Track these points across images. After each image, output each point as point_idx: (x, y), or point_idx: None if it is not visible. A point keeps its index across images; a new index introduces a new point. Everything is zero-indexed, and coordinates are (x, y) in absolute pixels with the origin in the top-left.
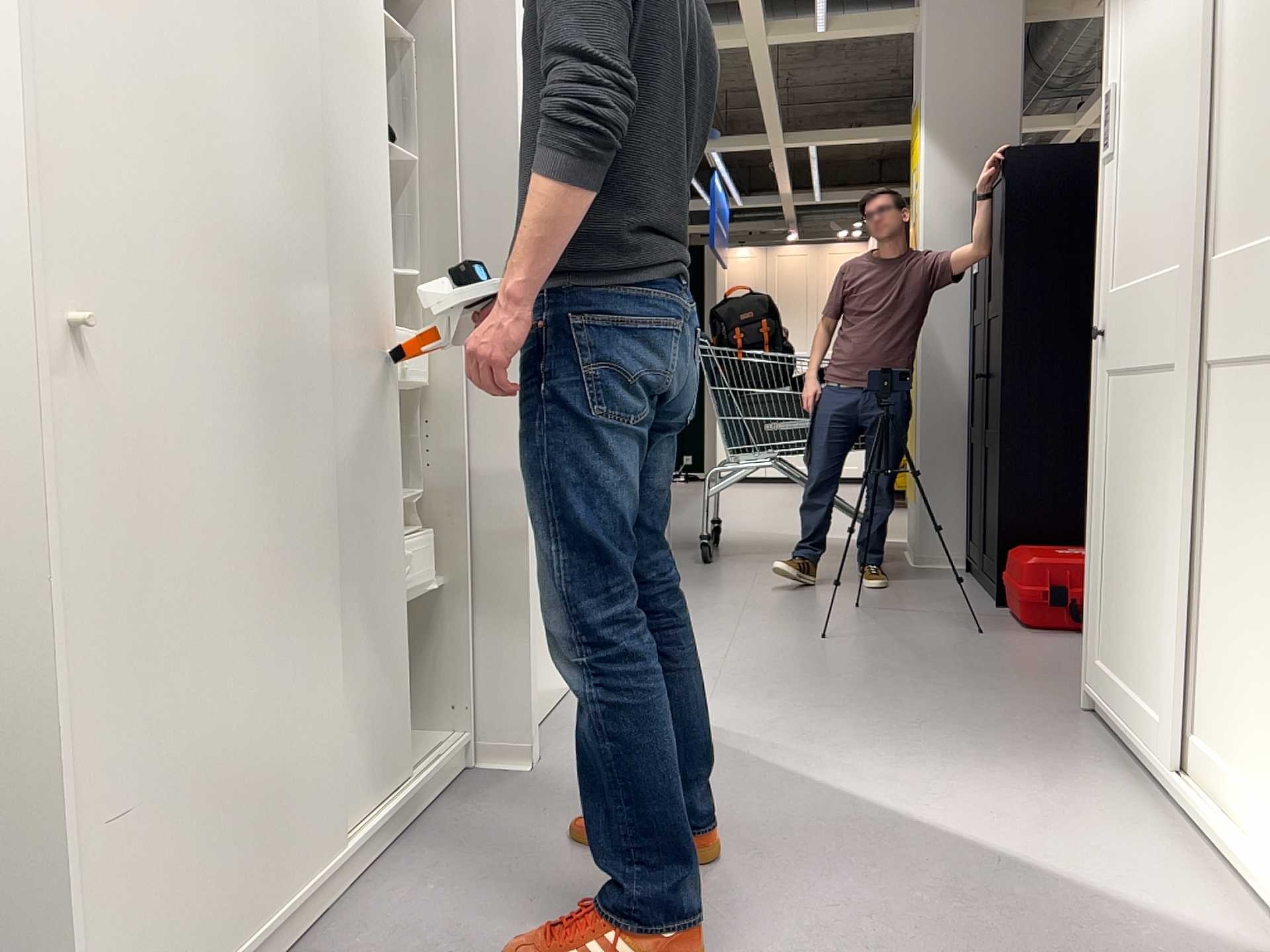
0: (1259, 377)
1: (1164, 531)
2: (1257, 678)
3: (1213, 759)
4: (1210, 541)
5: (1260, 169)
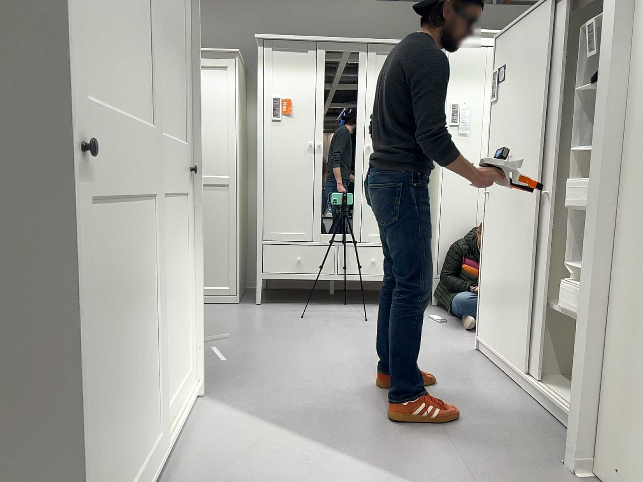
0: (170, 204)
1: (156, 311)
2: (177, 338)
3: (168, 406)
4: (158, 299)
5: (166, 101)
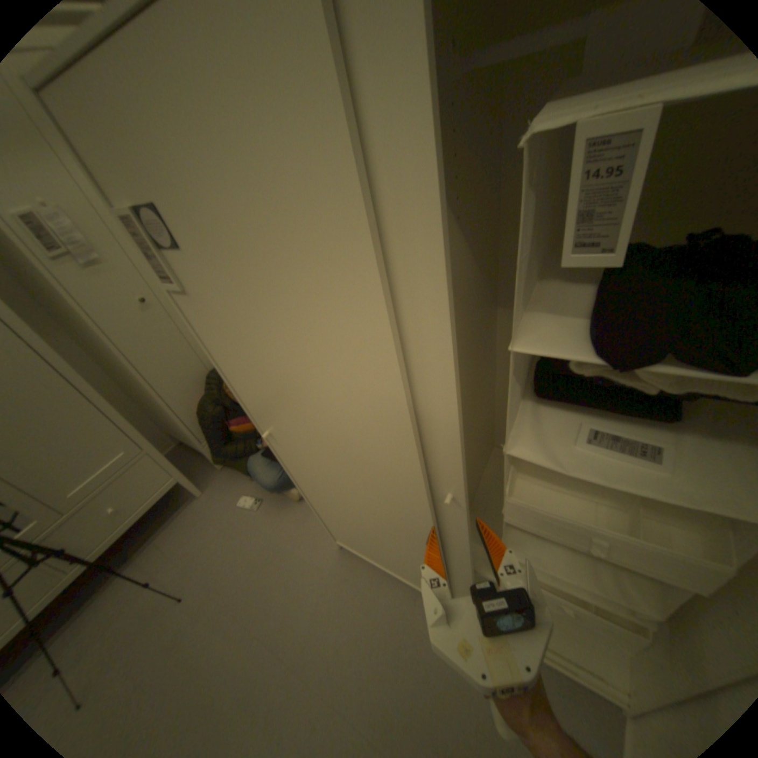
0: None
1: None
2: None
3: None
4: None
5: None
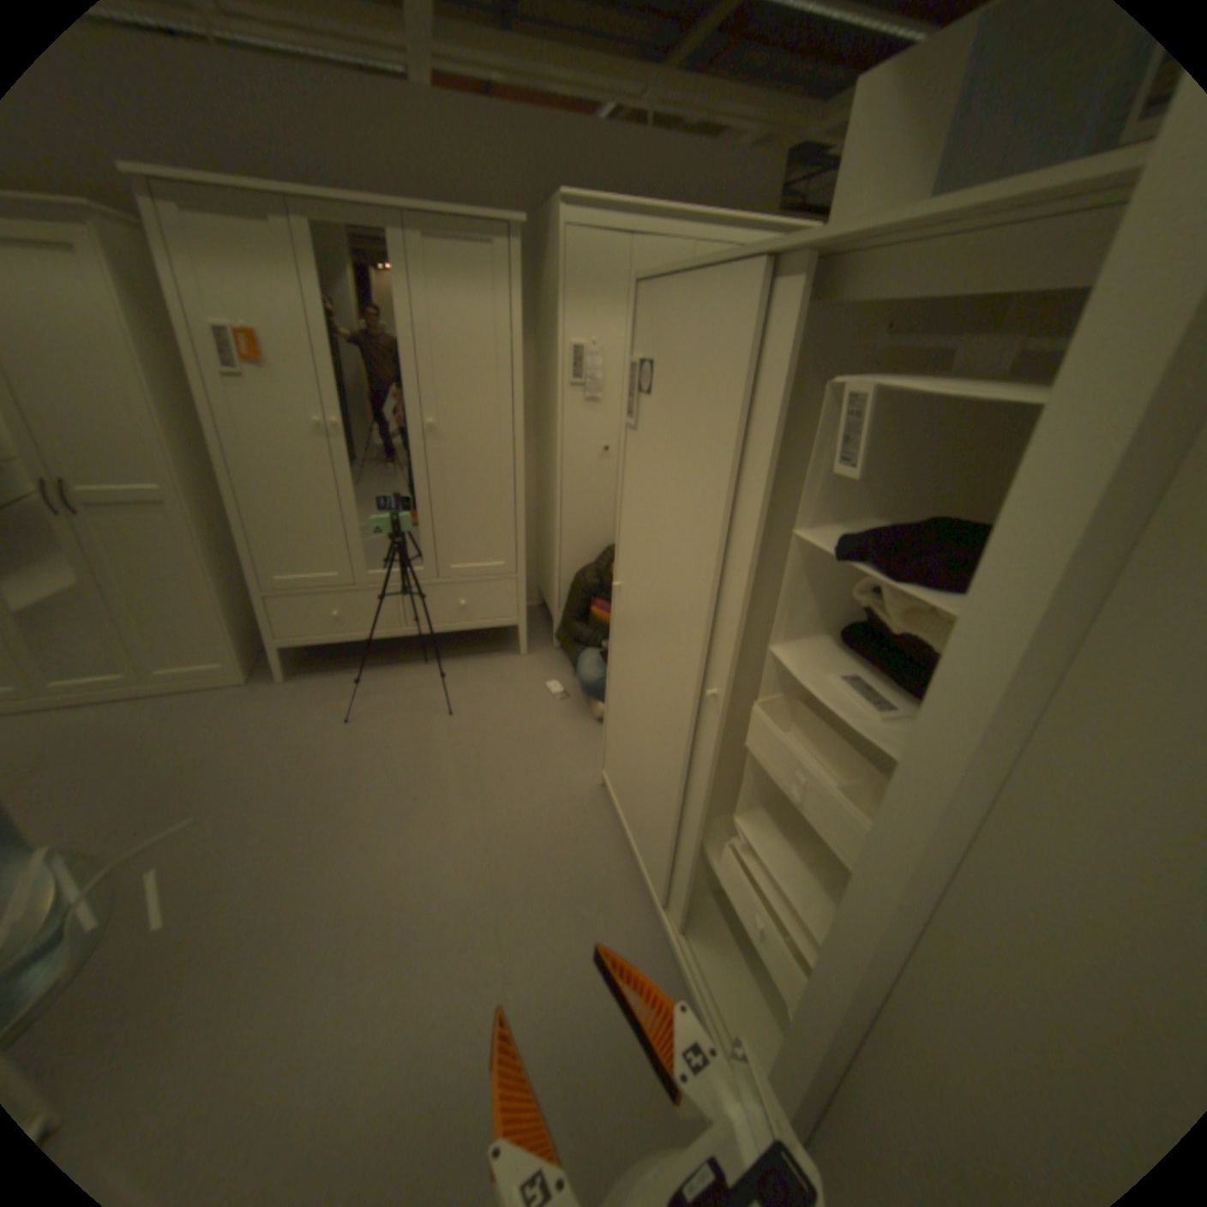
0: None
1: None
2: None
3: None
4: None
5: None
